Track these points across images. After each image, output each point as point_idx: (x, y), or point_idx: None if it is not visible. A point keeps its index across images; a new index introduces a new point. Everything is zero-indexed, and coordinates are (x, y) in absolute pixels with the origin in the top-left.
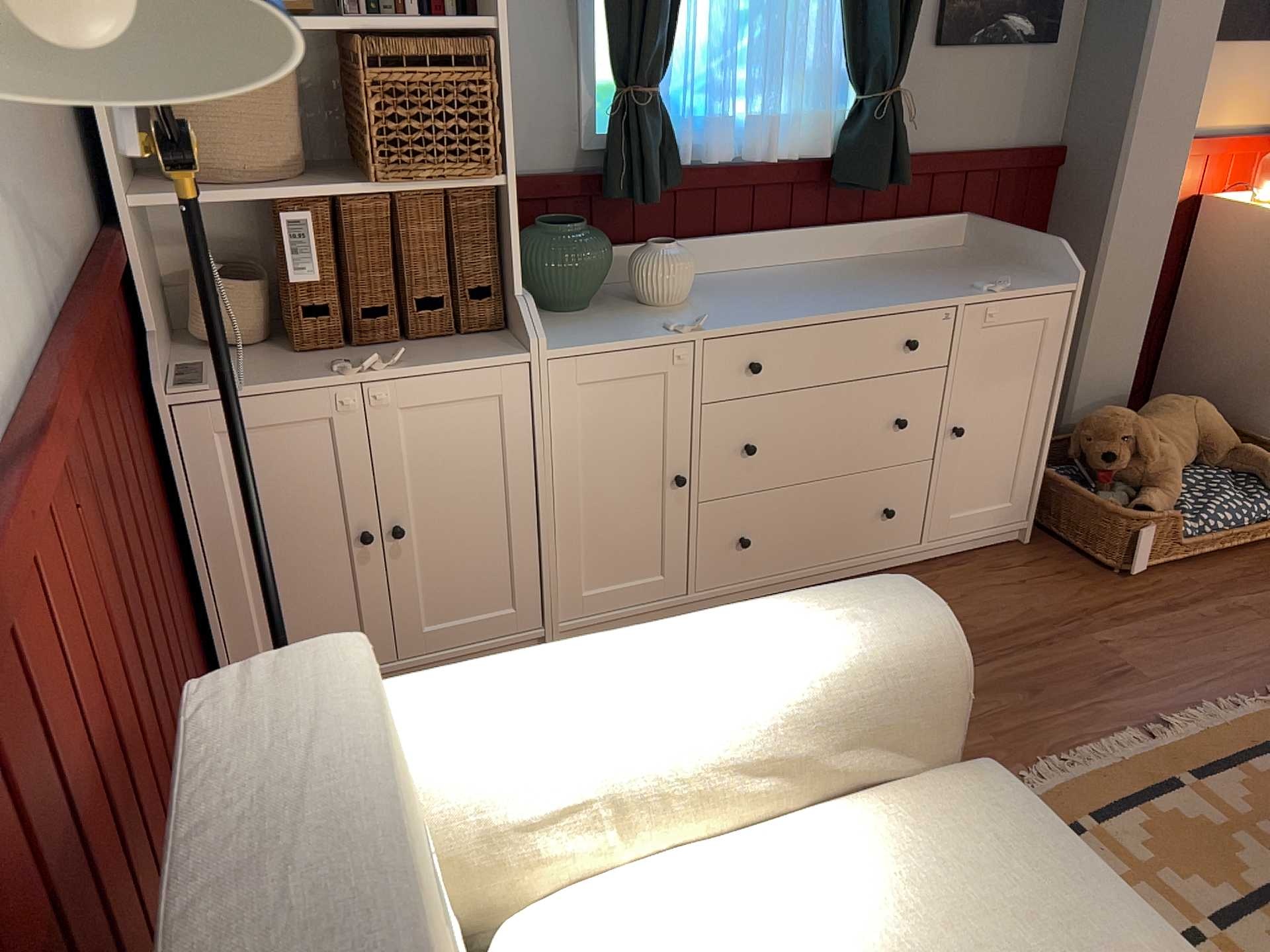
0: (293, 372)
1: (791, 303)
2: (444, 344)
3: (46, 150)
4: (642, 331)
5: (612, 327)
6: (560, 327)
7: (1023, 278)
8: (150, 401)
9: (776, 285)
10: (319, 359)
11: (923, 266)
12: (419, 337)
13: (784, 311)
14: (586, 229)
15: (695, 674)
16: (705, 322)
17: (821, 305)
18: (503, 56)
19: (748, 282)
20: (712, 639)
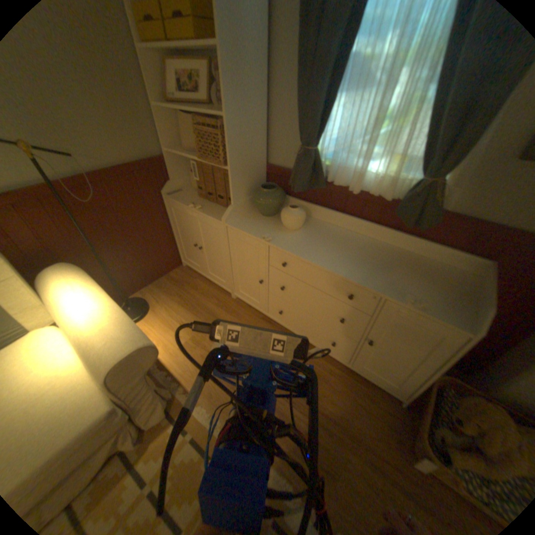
0: (188, 200)
1: (320, 251)
2: (221, 209)
3: (112, 135)
4: (258, 232)
5: (257, 226)
6: (249, 219)
7: (453, 309)
8: (162, 194)
9: (339, 241)
10: (199, 200)
11: (422, 271)
12: (220, 204)
13: (308, 252)
14: (270, 192)
15: (76, 318)
16: (278, 240)
17: (325, 258)
18: (227, 125)
19: (334, 235)
20: (92, 315)
